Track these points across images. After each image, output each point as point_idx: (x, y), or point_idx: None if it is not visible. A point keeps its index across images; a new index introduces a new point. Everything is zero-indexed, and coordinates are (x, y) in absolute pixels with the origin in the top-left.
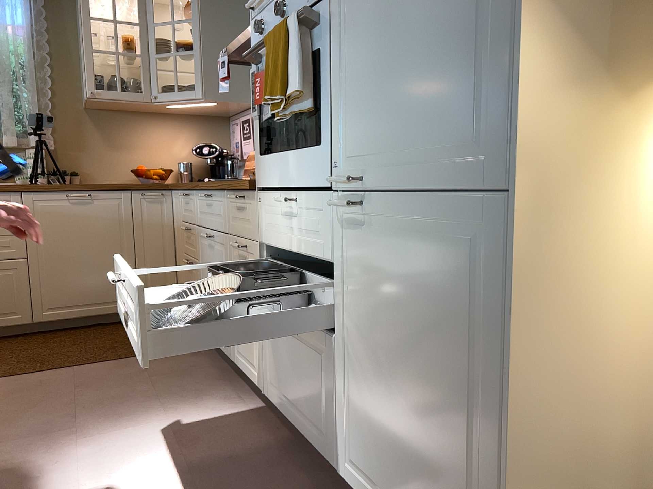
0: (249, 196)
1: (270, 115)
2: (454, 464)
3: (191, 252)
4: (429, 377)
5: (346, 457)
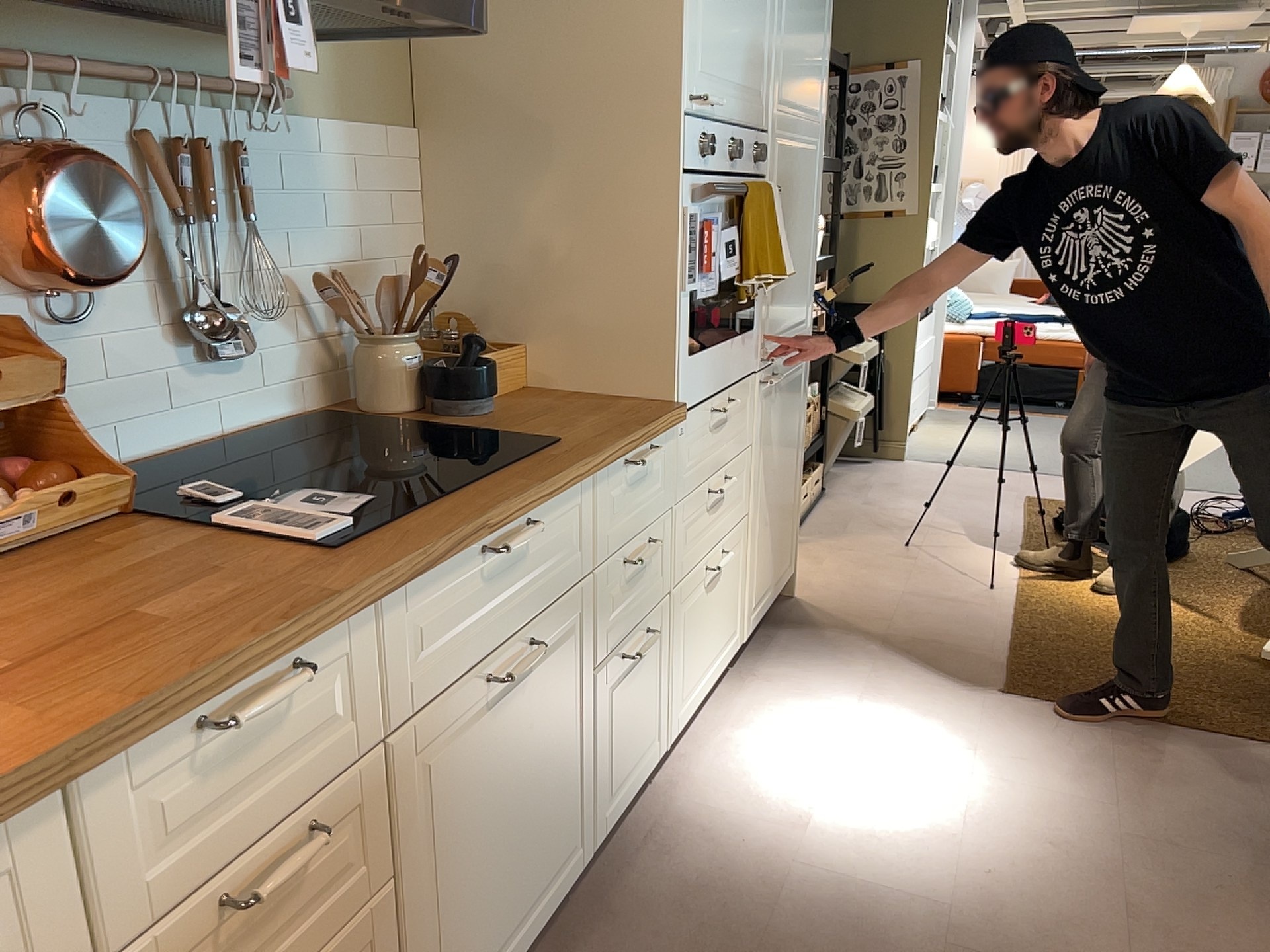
0: (660, 441)
1: (712, 292)
2: (790, 506)
3: (296, 951)
4: (786, 468)
5: (749, 613)
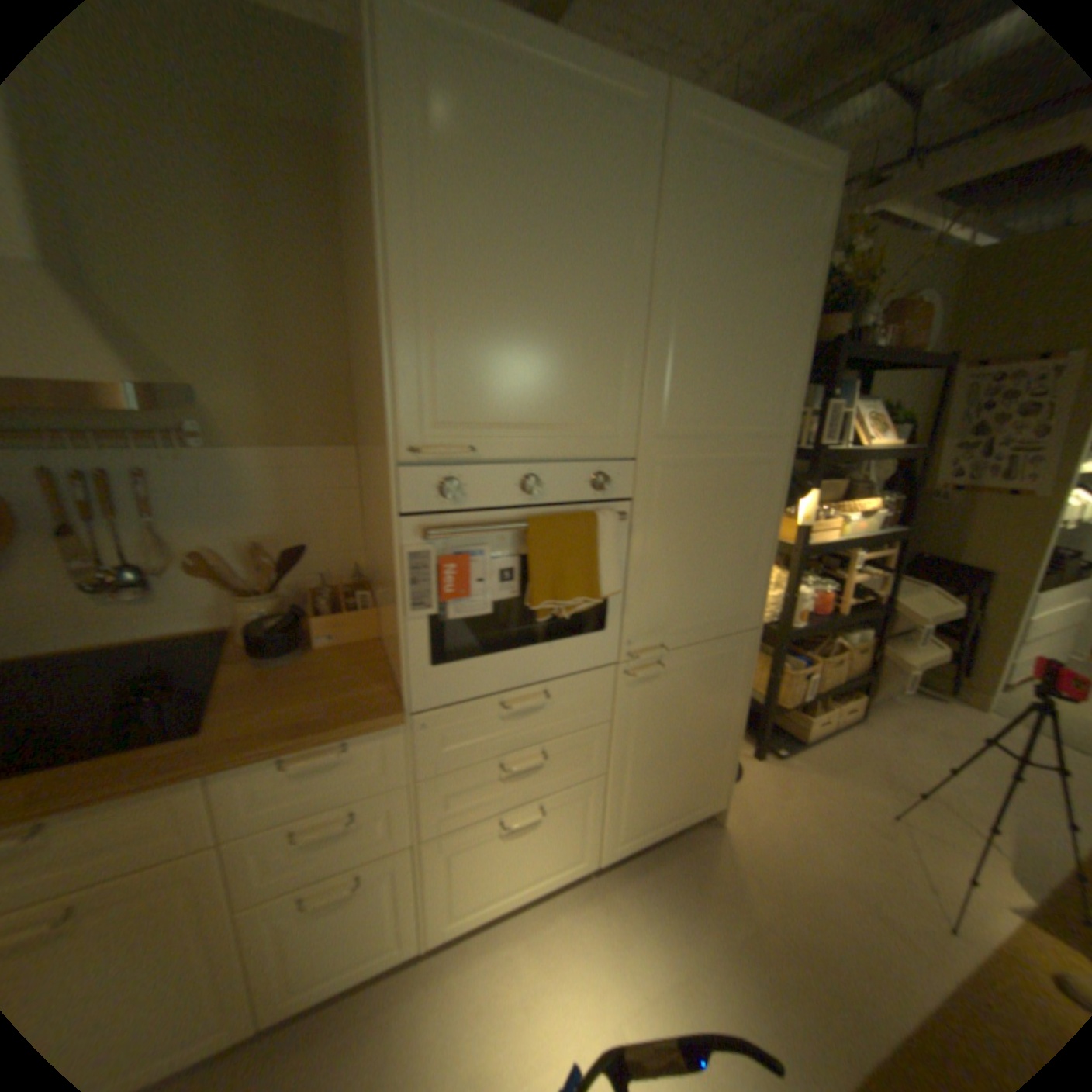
0: (368, 739)
1: (481, 613)
2: (710, 763)
3: None
4: (700, 735)
5: (611, 849)
